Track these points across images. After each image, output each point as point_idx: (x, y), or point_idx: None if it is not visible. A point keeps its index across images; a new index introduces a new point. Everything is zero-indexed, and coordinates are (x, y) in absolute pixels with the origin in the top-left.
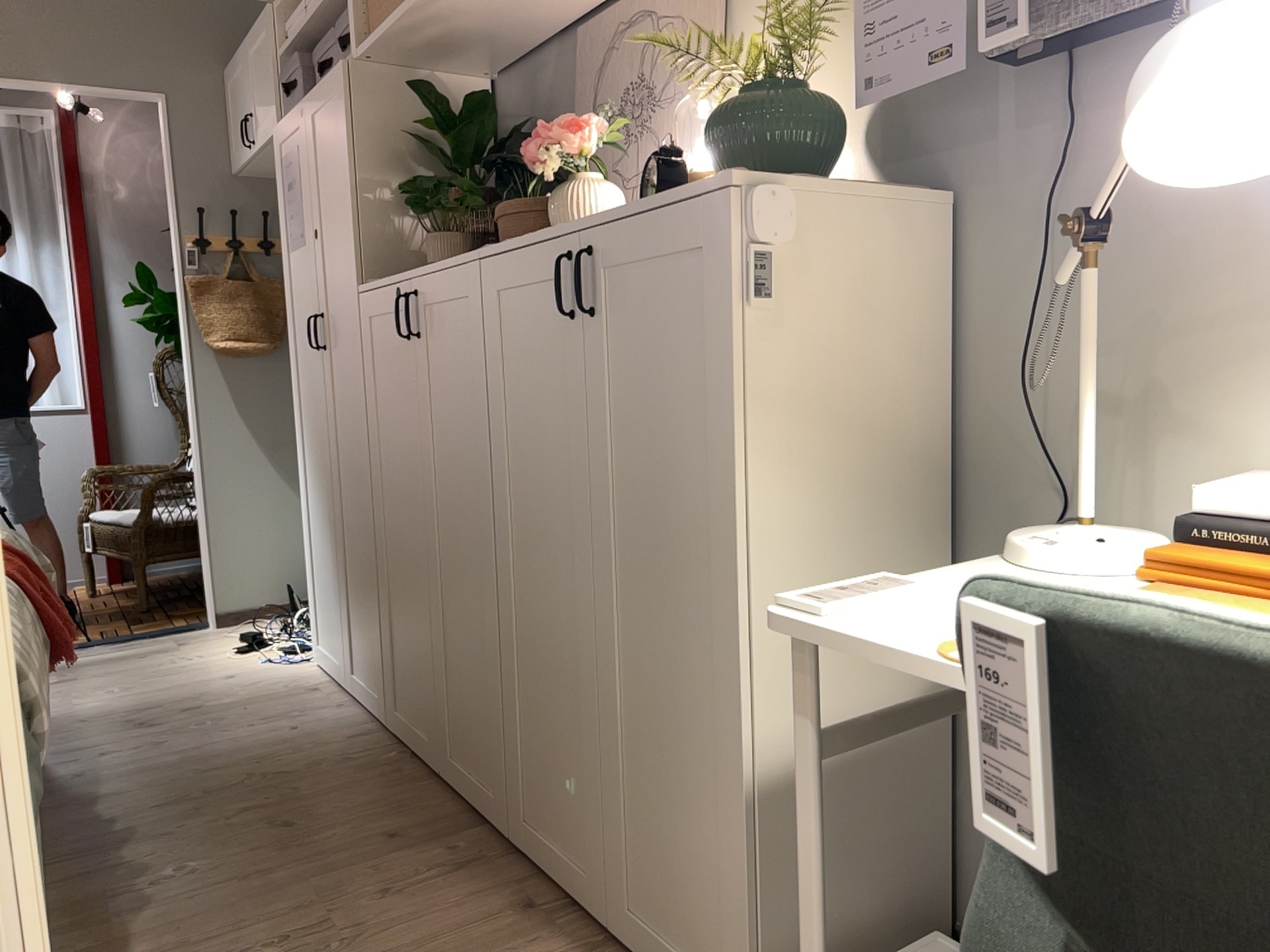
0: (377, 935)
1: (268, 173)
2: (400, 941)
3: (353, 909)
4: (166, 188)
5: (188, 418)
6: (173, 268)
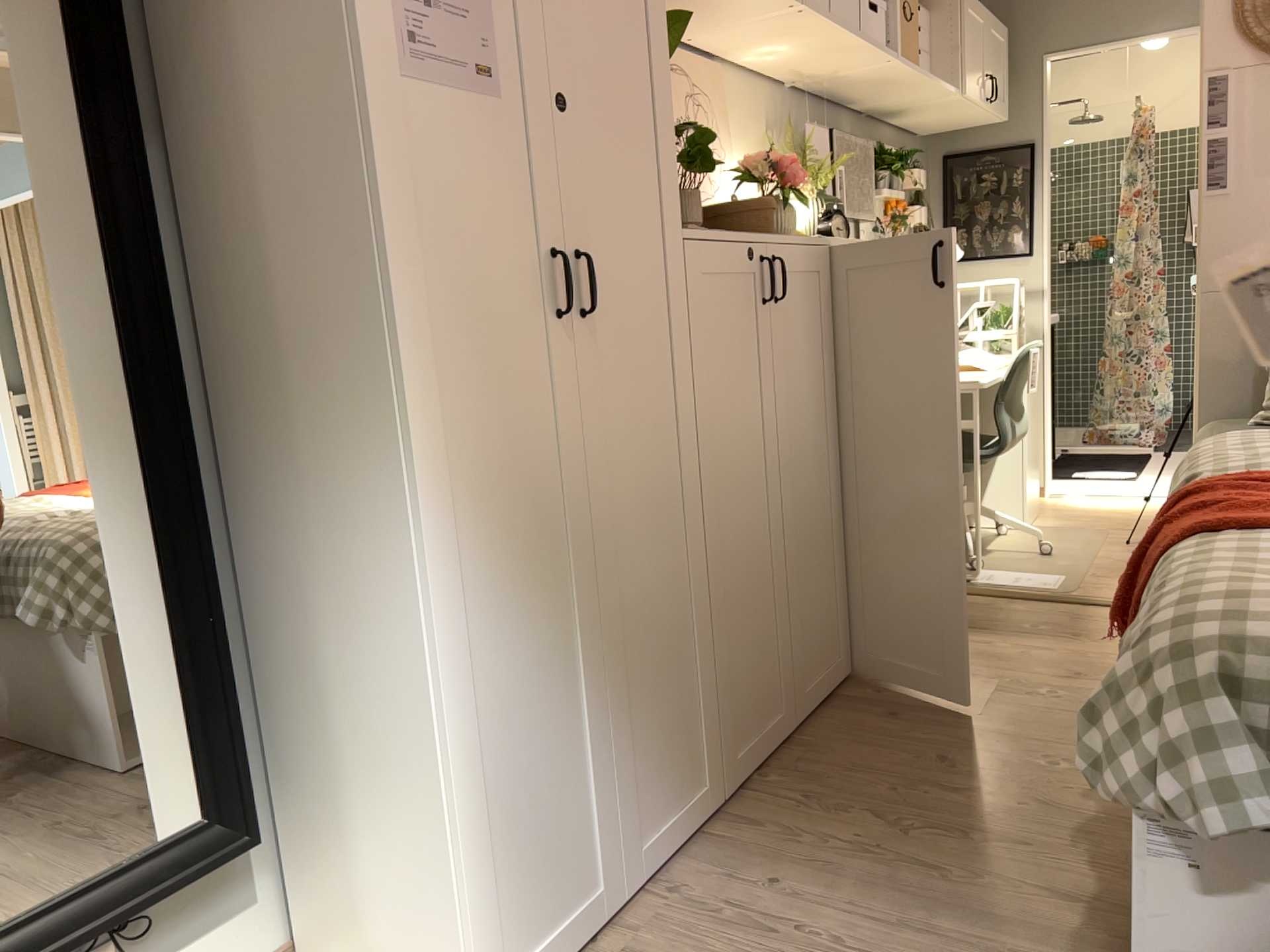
0: (978, 678)
1: None
2: (972, 671)
3: (973, 693)
4: None
5: None
6: None
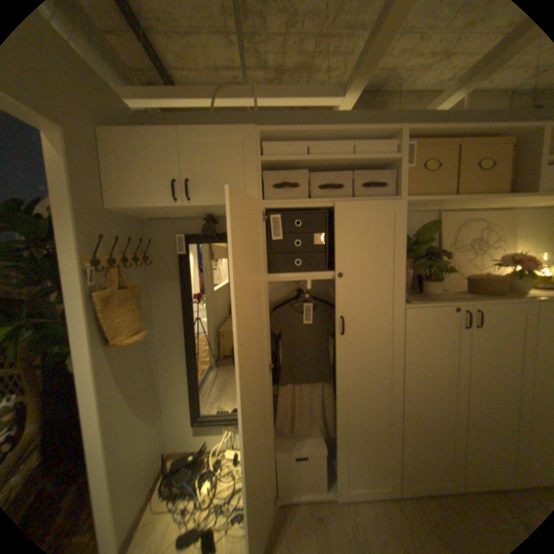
0: None
1: (135, 212)
2: None
3: None
4: (52, 213)
5: (82, 414)
6: (64, 285)
